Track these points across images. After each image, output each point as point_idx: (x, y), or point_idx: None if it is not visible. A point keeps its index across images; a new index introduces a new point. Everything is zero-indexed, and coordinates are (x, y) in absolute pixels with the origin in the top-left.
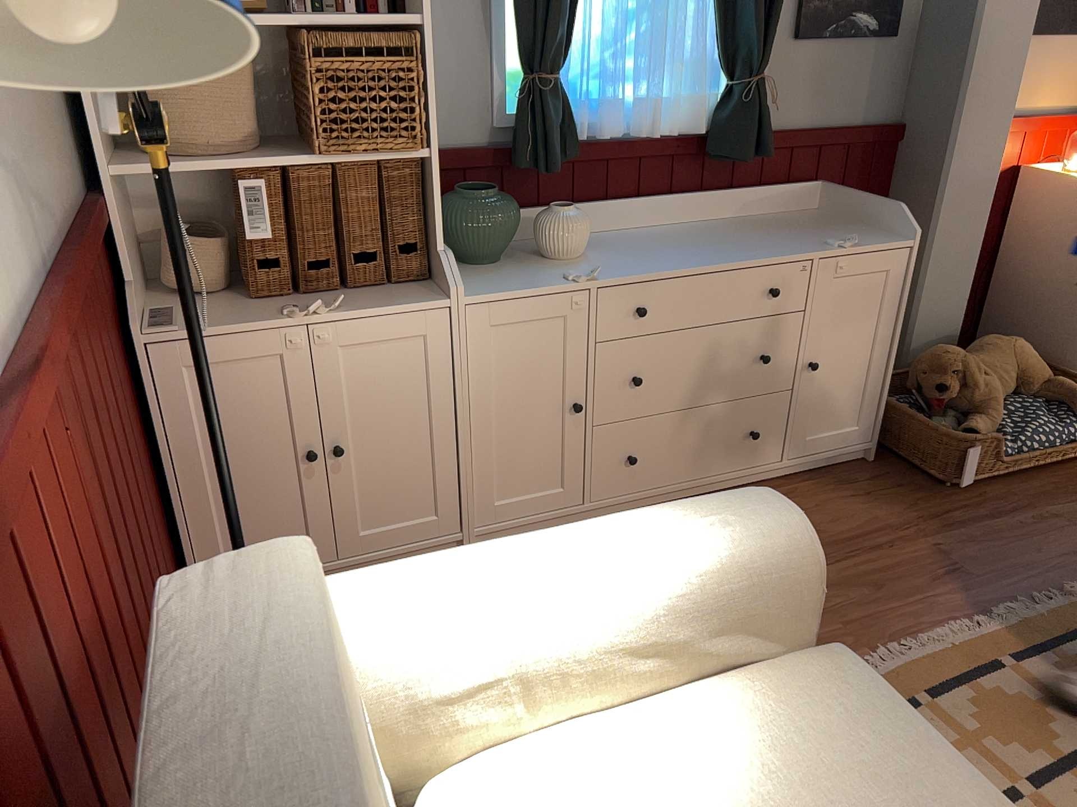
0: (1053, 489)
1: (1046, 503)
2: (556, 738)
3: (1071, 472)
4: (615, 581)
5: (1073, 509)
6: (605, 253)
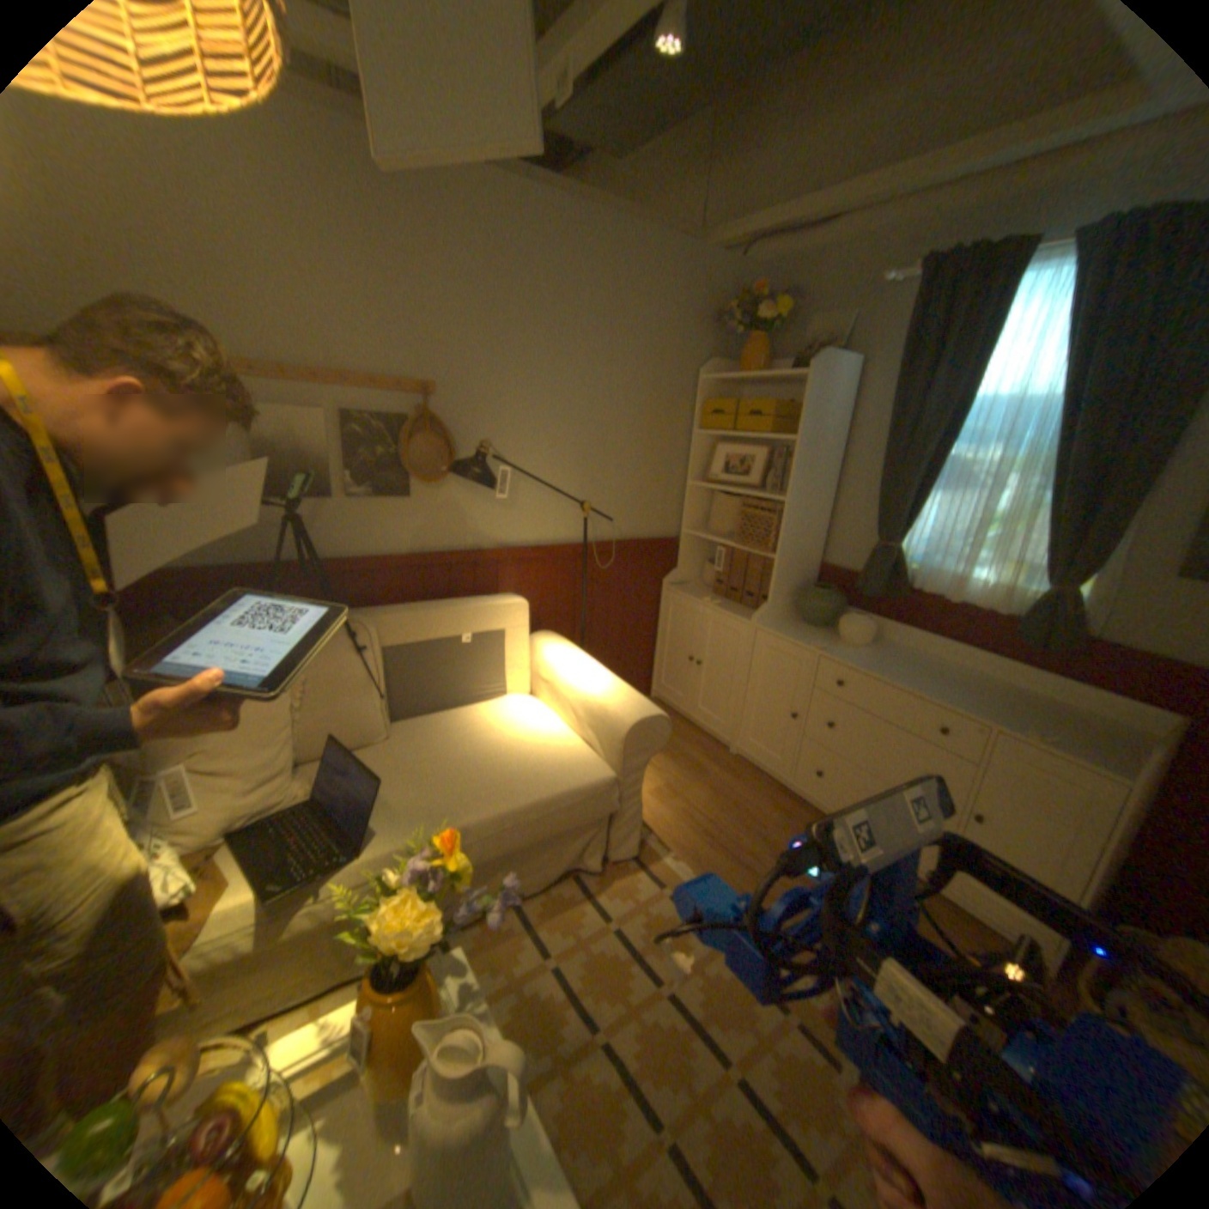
0: None
1: None
2: (550, 714)
3: None
4: (586, 684)
5: None
6: (874, 653)
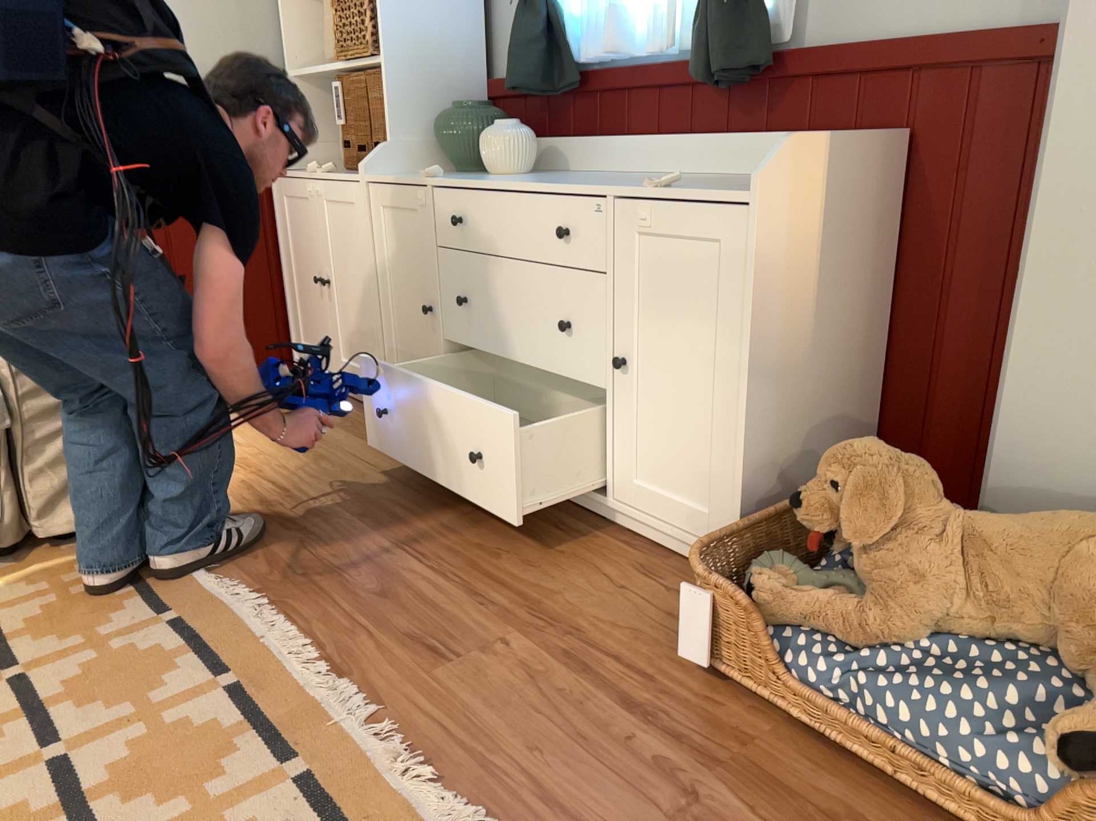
0: (824, 808)
1: (738, 785)
2: None
3: None
4: None
5: None
6: (522, 177)
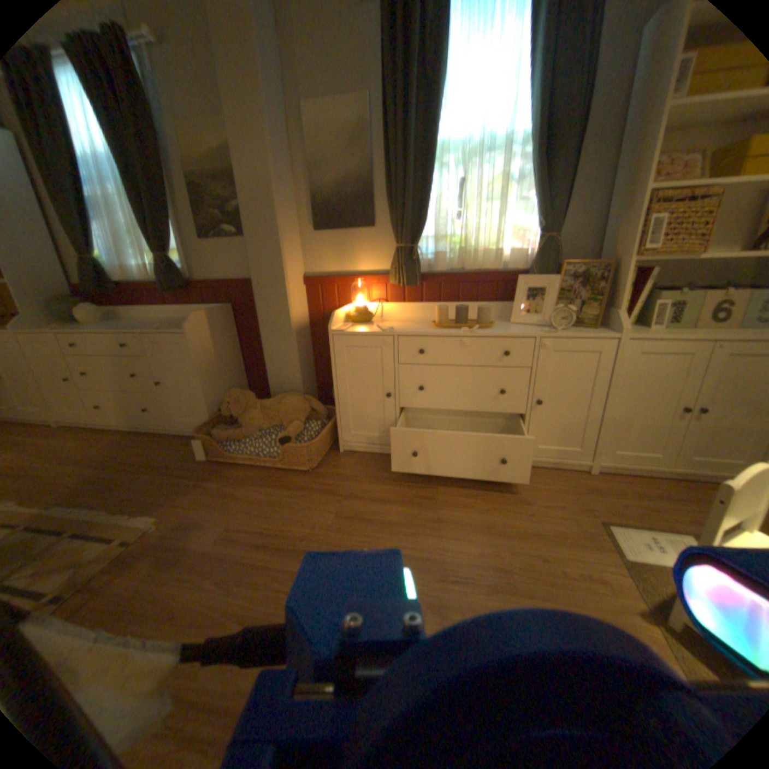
0: (239, 478)
1: (217, 482)
2: None
3: (268, 474)
4: None
5: (219, 489)
6: (99, 324)
